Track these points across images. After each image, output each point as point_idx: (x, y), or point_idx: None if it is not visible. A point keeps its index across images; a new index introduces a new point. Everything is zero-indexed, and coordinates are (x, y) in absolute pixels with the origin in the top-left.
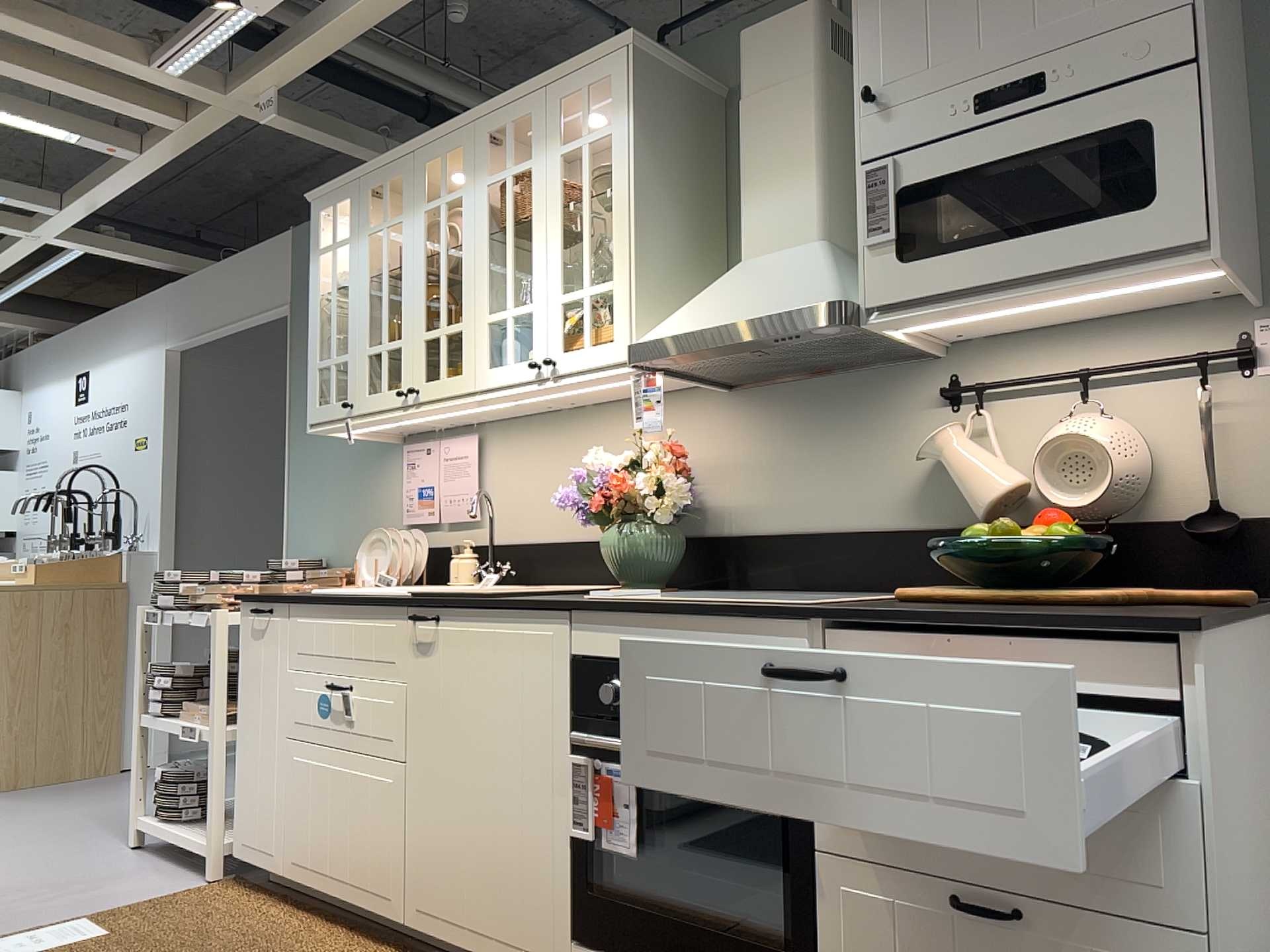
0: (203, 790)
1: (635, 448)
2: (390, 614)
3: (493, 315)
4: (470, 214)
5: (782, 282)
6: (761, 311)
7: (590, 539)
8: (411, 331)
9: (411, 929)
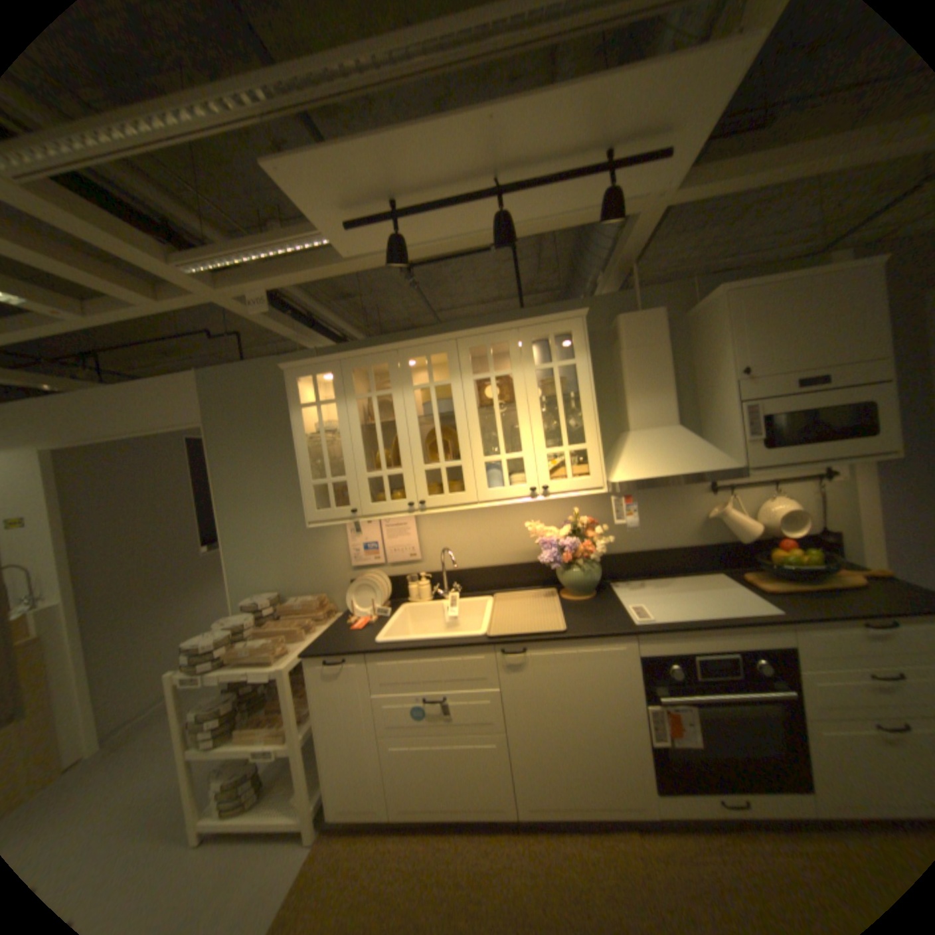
0: (253, 784)
1: (569, 523)
2: (479, 652)
3: (490, 459)
4: (460, 396)
5: (688, 451)
6: (698, 469)
7: (510, 564)
8: (412, 465)
9: (526, 823)
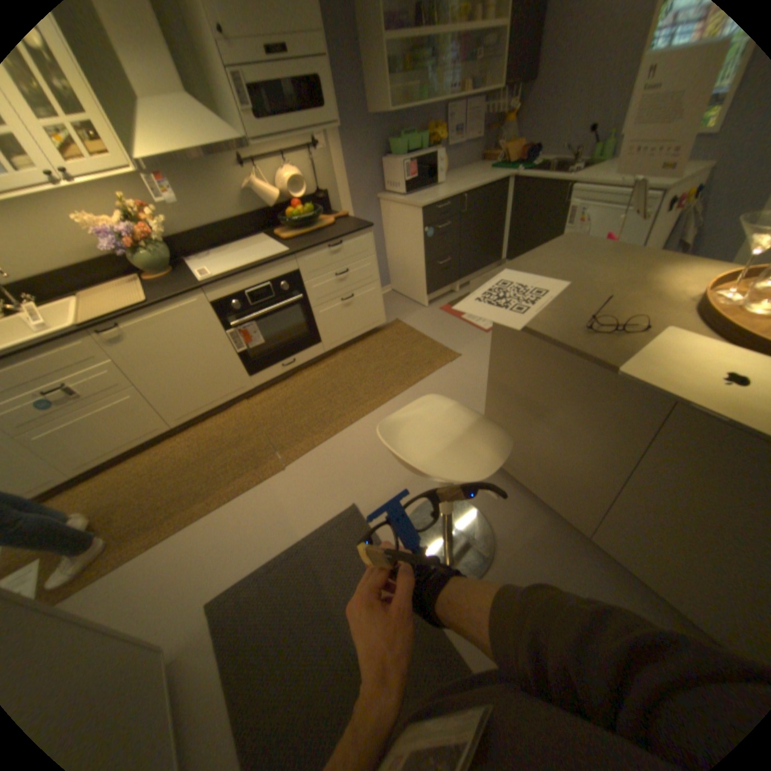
0: None
1: (118, 209)
2: (74, 339)
3: None
4: None
5: (197, 122)
6: (208, 141)
7: (79, 262)
8: None
9: (176, 426)
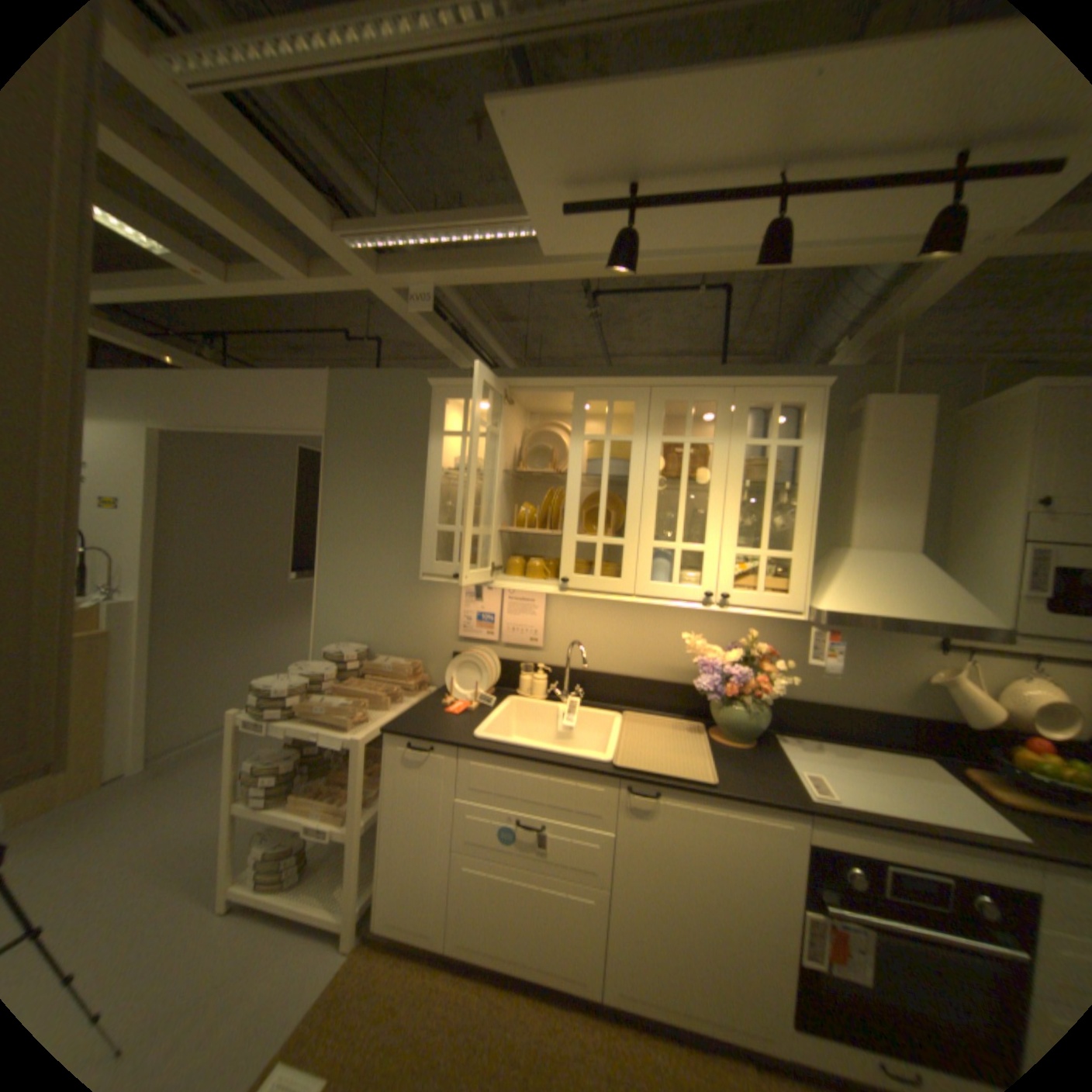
0: (298, 860)
1: (741, 647)
2: (599, 781)
3: (661, 544)
4: (640, 459)
5: (931, 591)
6: (943, 618)
7: (650, 678)
8: (561, 531)
9: (612, 1007)
